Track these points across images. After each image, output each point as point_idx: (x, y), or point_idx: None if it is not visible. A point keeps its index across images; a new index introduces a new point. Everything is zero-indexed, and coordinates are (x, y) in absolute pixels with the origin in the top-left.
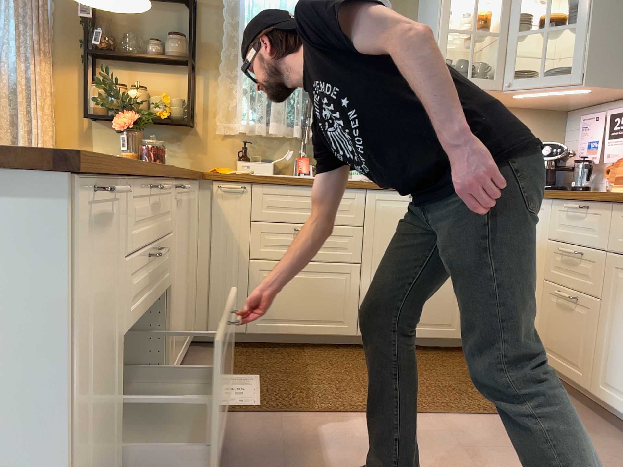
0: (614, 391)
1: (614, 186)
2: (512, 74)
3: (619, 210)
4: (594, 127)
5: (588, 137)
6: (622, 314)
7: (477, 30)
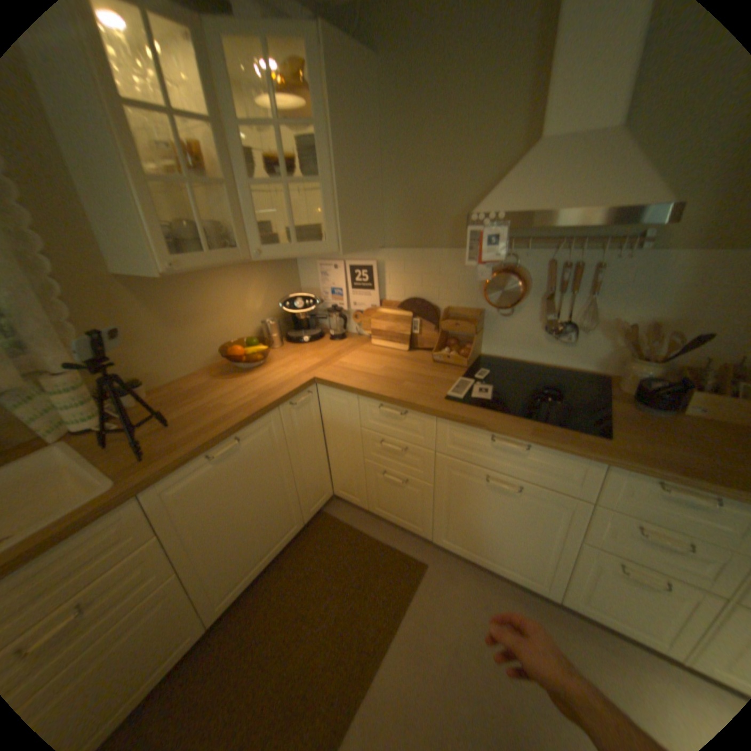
0: (456, 544)
1: (372, 338)
2: (258, 240)
3: (444, 421)
4: (334, 275)
5: (328, 283)
6: (459, 499)
7: (186, 172)
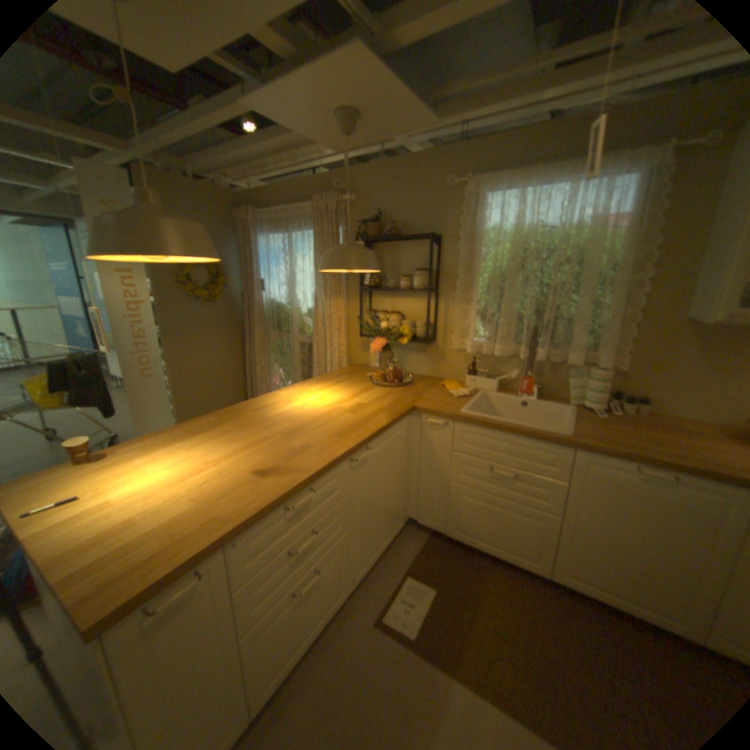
0: None
1: None
2: None
3: None
4: None
5: None
6: None
7: None
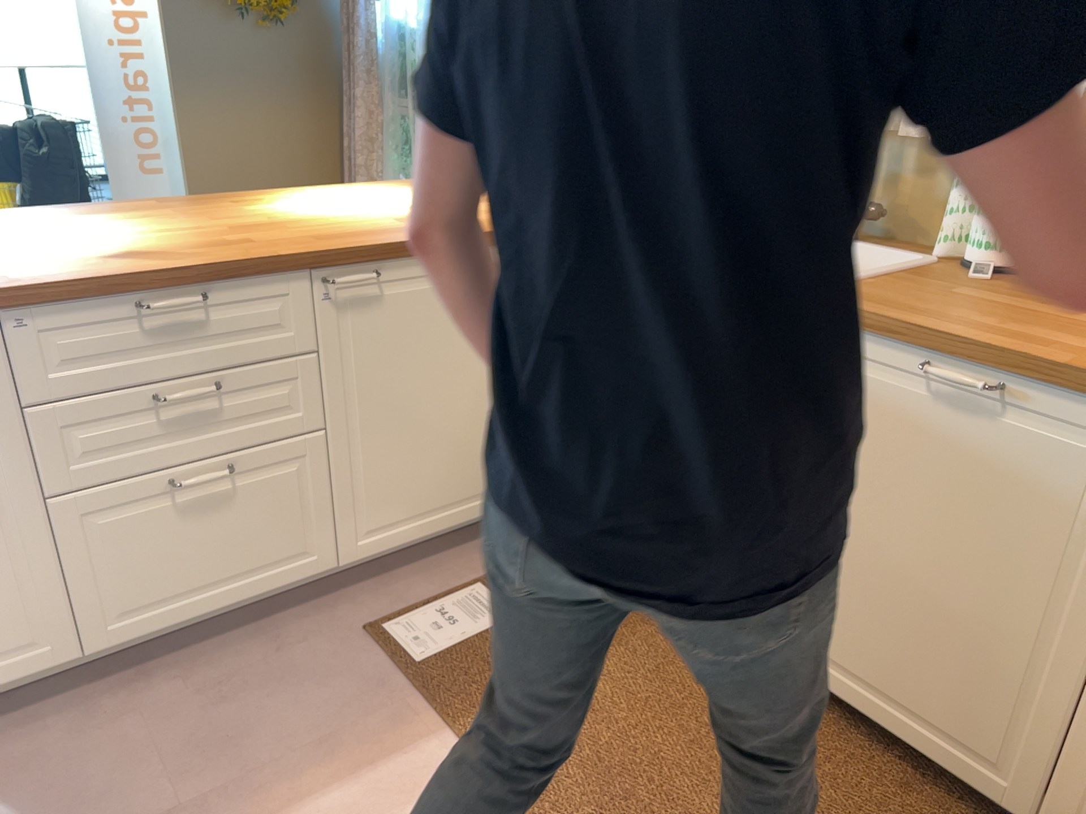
0: None
1: None
2: None
3: None
4: None
5: None
6: None
7: None
